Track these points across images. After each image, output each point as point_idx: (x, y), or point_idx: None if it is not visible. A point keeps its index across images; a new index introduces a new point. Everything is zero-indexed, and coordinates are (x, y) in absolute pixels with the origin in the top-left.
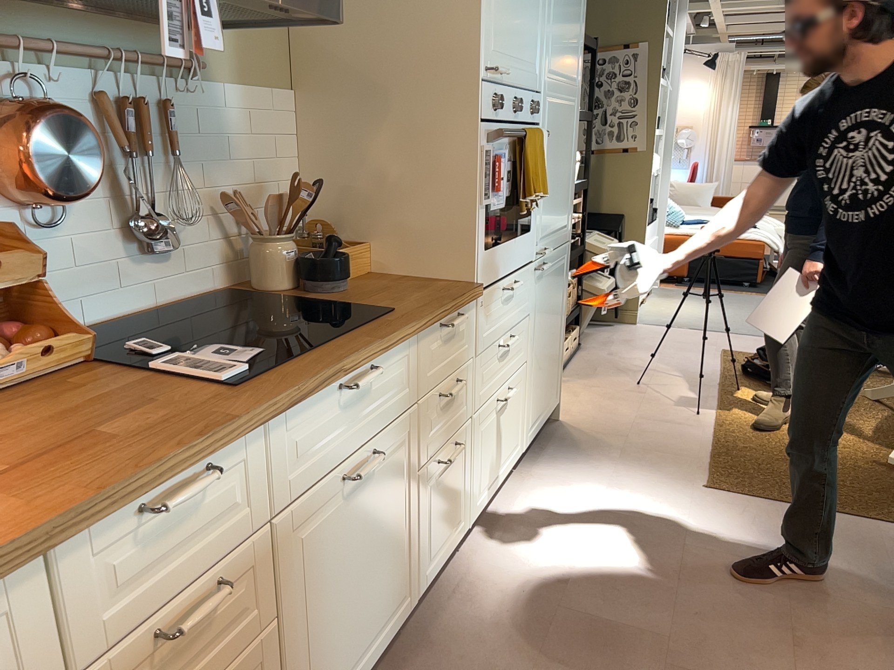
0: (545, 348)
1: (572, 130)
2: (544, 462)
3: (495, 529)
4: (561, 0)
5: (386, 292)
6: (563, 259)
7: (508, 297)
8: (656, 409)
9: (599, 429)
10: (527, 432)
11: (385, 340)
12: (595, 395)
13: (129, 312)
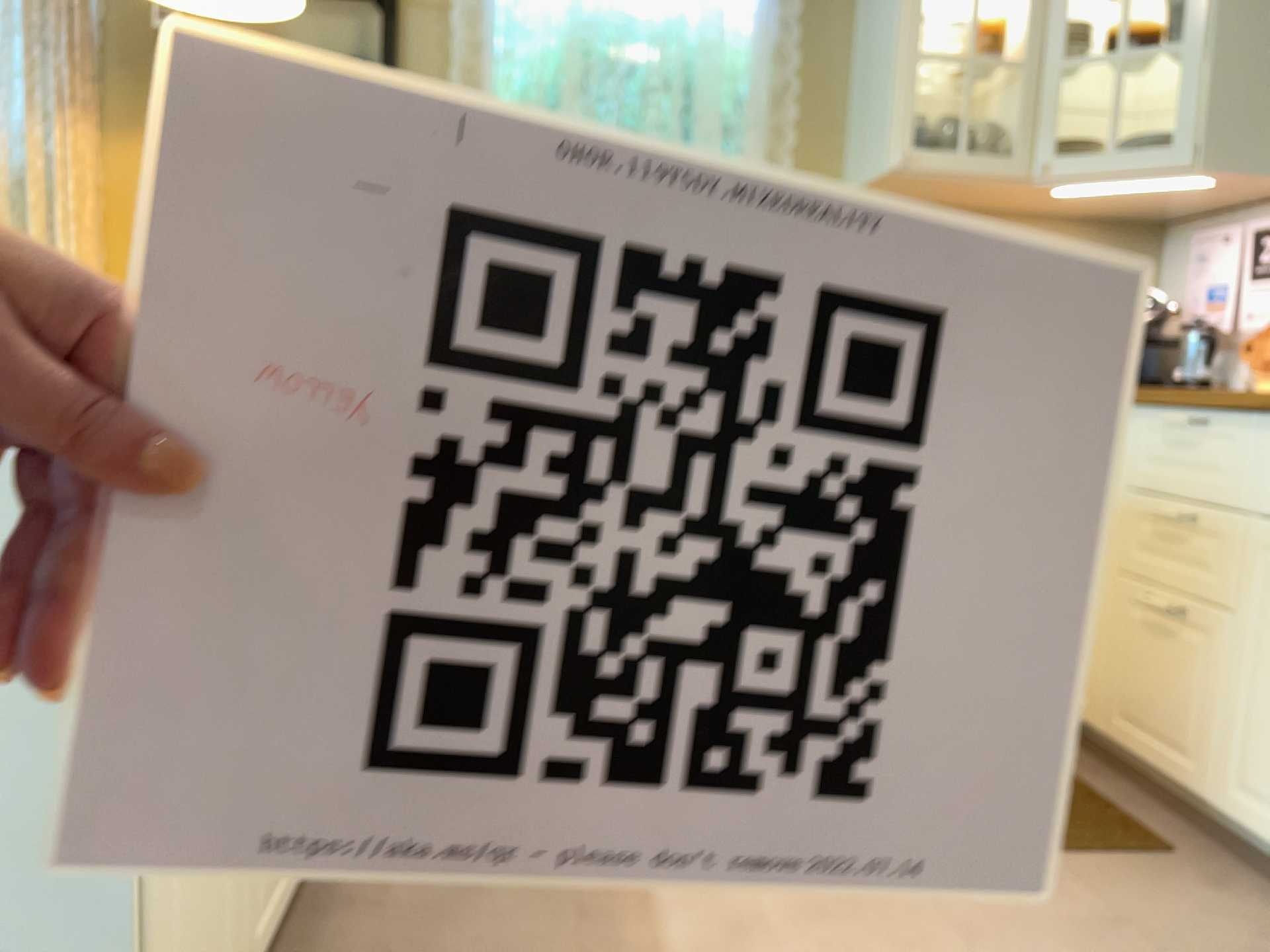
0: None
1: None
2: None
3: None
4: None
5: None
6: None
7: None
8: None
9: None
10: None
11: None
12: None
13: None
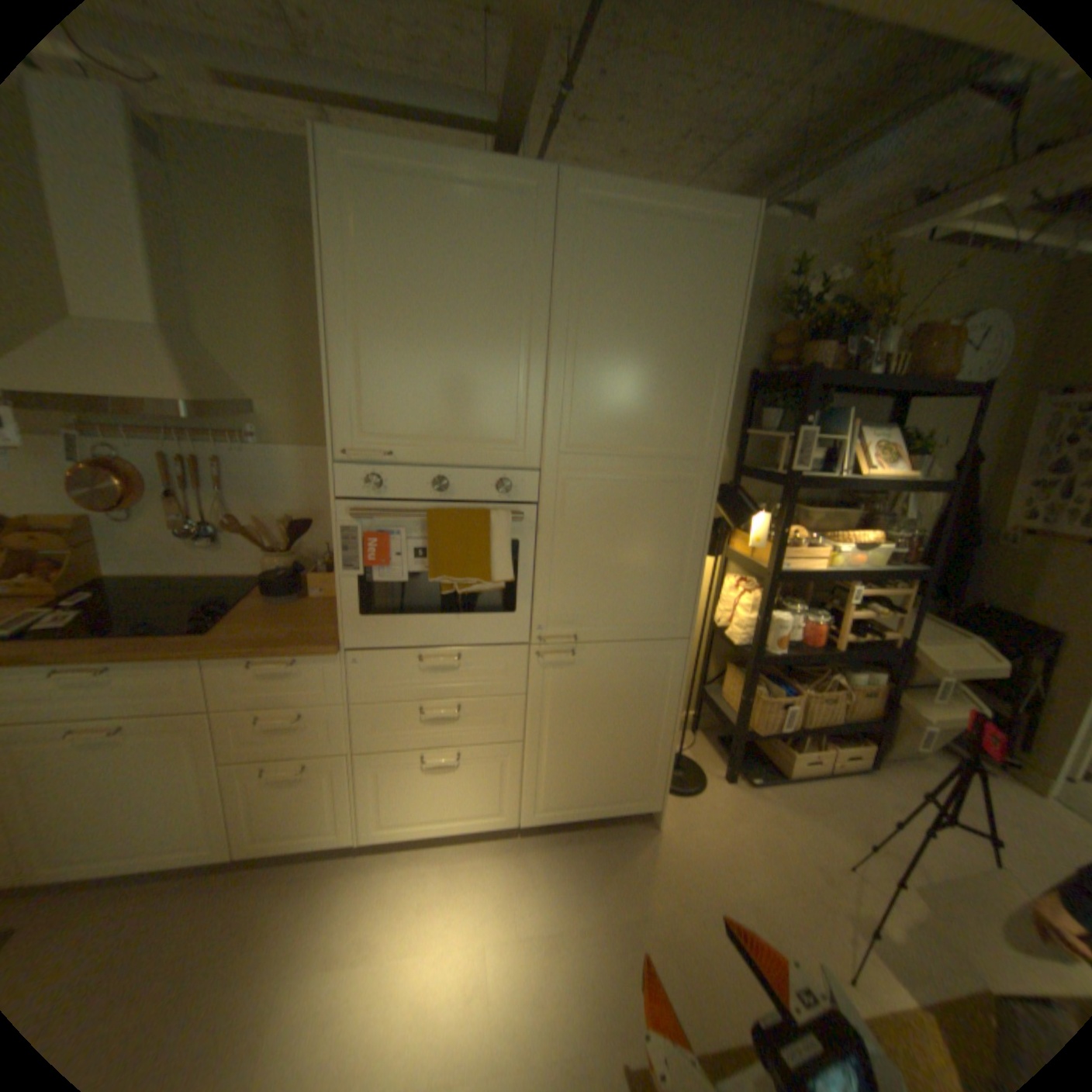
0: (587, 743)
1: (678, 511)
2: (553, 856)
3: (402, 870)
4: (604, 360)
5: (277, 619)
6: (657, 658)
7: (443, 668)
8: (799, 923)
9: (676, 877)
10: (528, 812)
11: (115, 655)
12: (761, 840)
13: (184, 575)
